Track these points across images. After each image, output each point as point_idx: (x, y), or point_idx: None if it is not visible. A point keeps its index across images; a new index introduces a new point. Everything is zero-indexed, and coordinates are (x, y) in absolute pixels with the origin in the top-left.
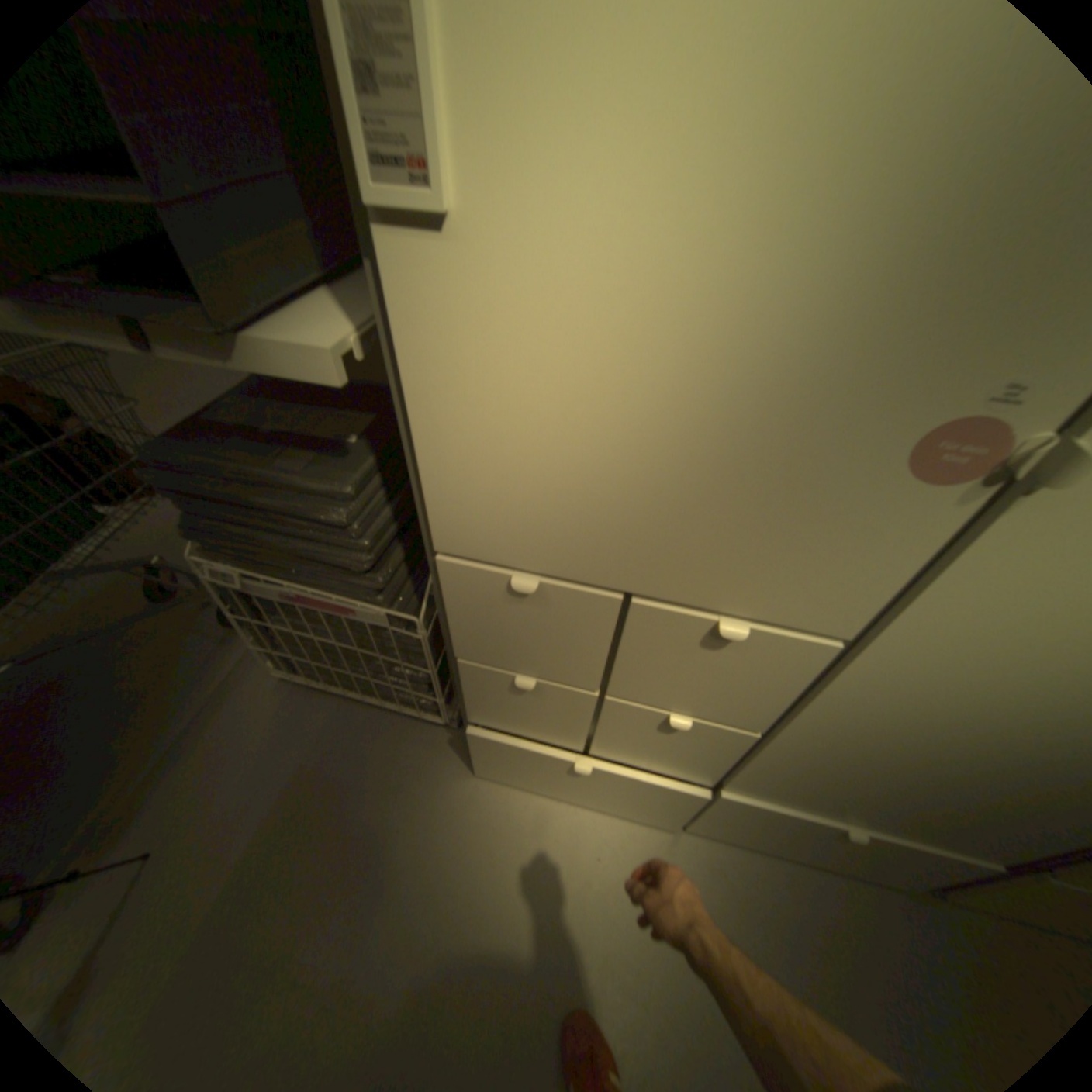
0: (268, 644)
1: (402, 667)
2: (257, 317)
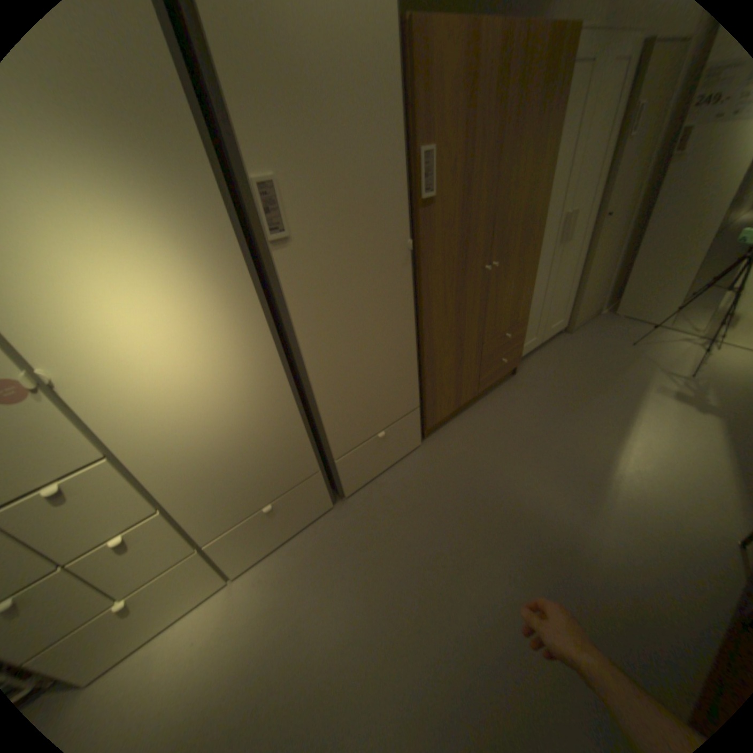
0: None
1: None
2: None
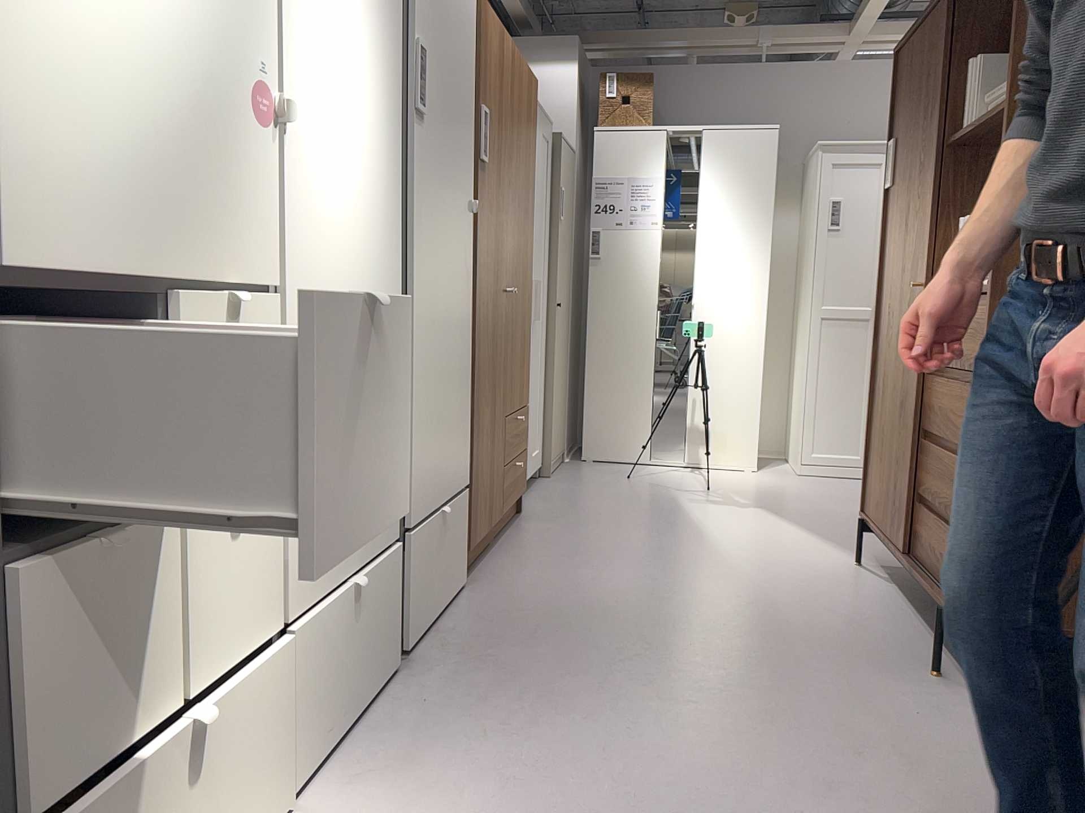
0: None
1: None
2: None
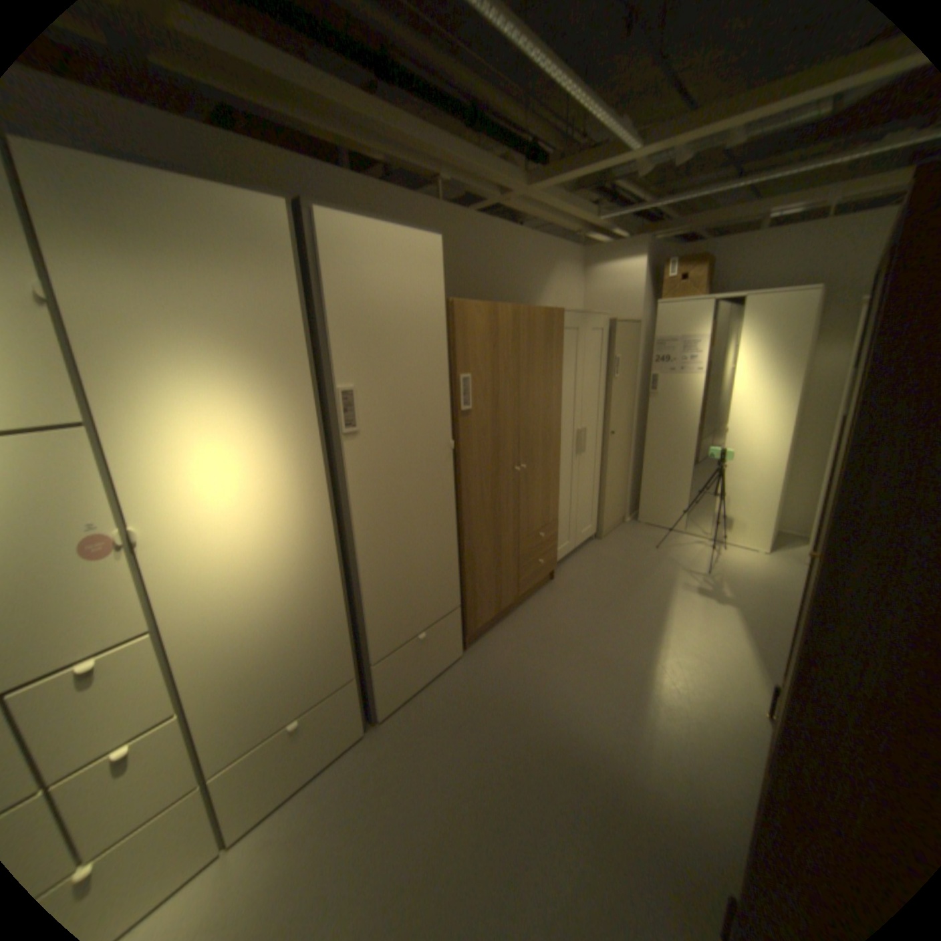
0: None
1: None
2: None
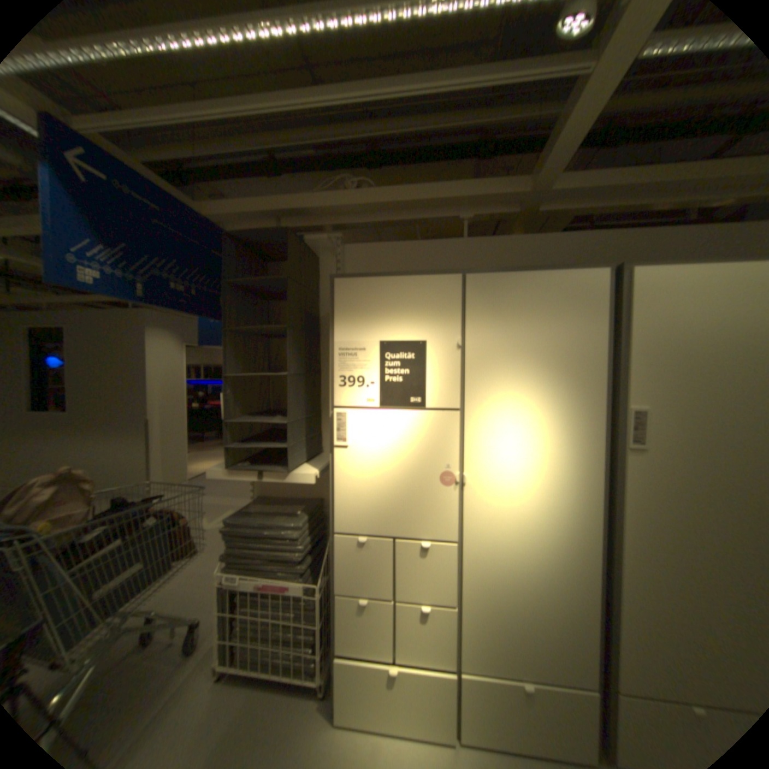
0: (225, 641)
1: (300, 635)
2: (296, 470)
